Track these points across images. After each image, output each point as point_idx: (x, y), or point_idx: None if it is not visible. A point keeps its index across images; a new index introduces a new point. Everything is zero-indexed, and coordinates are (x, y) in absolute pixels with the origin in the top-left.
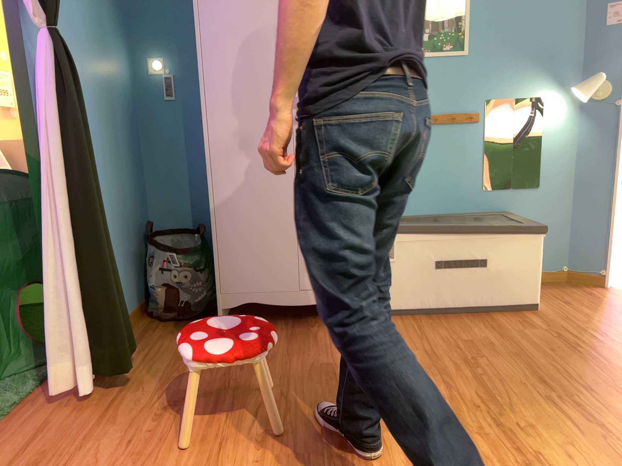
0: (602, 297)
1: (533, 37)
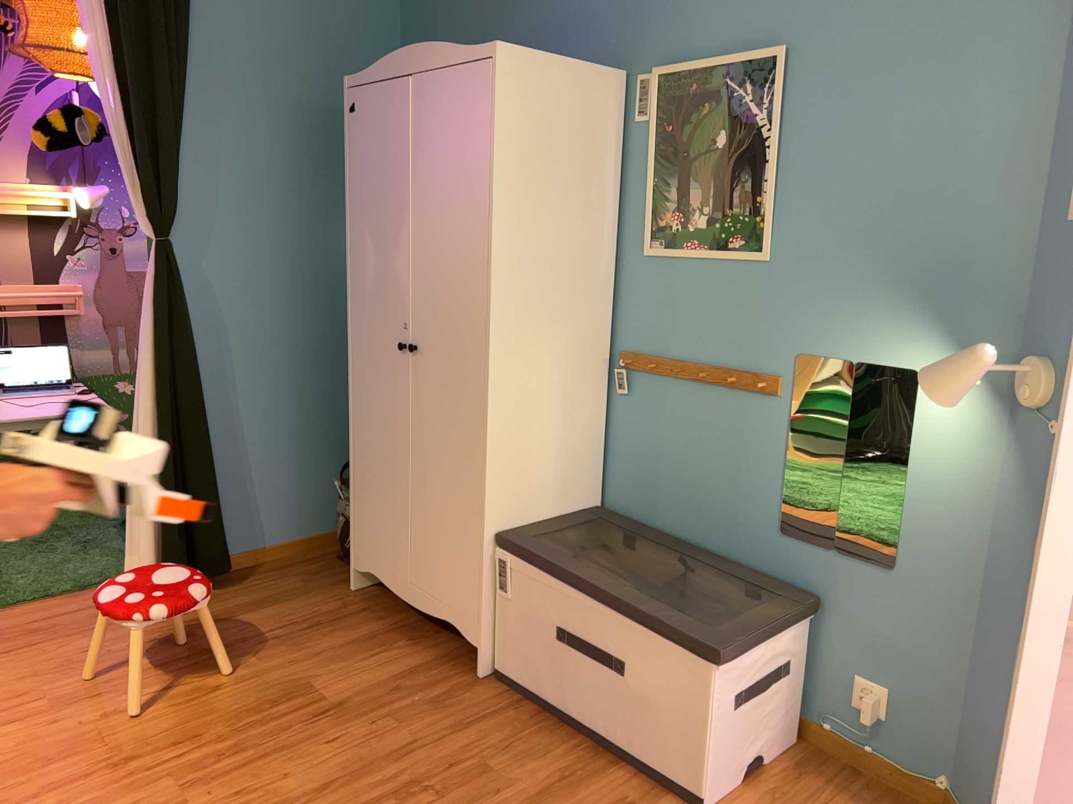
0: None
1: (904, 234)
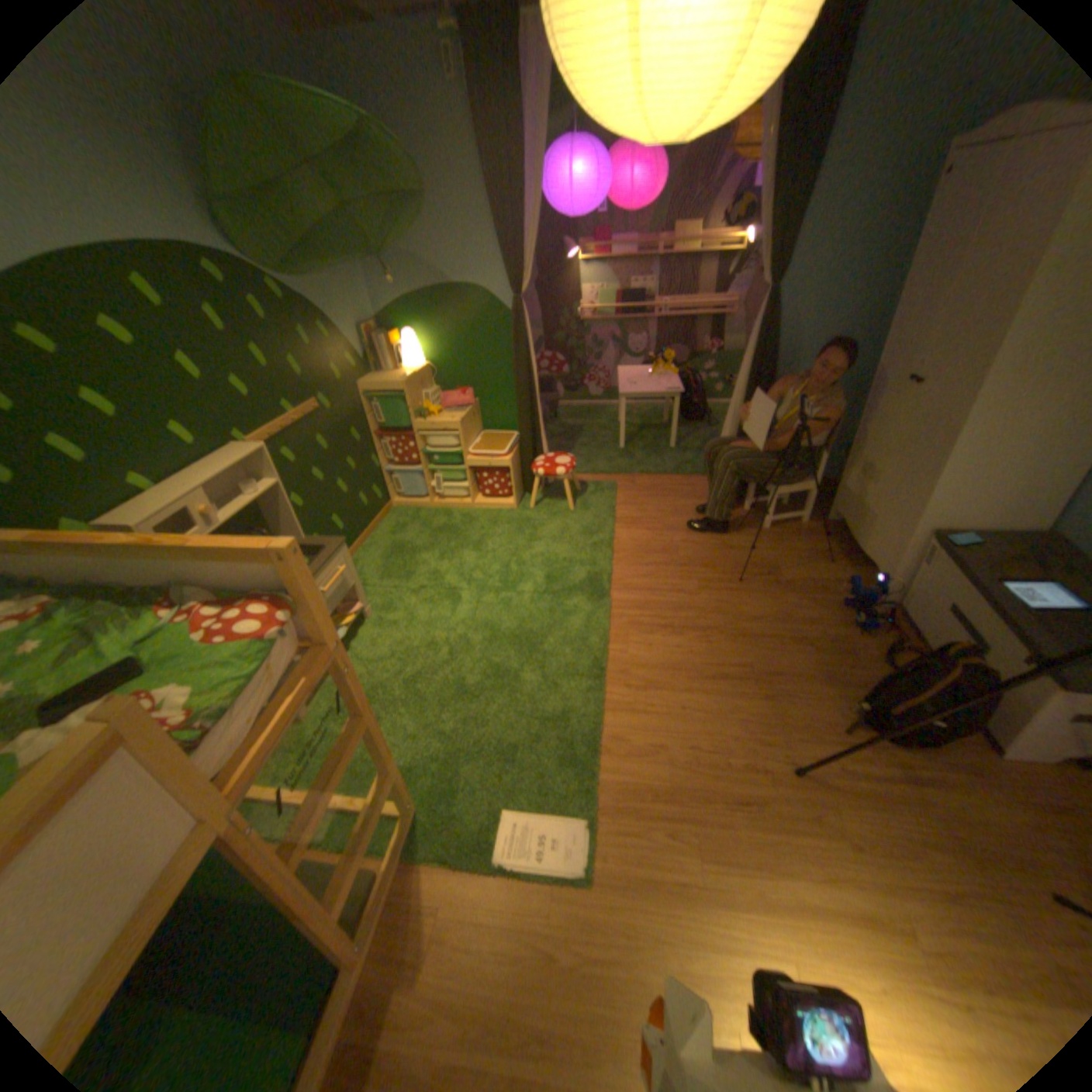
0: None
1: None
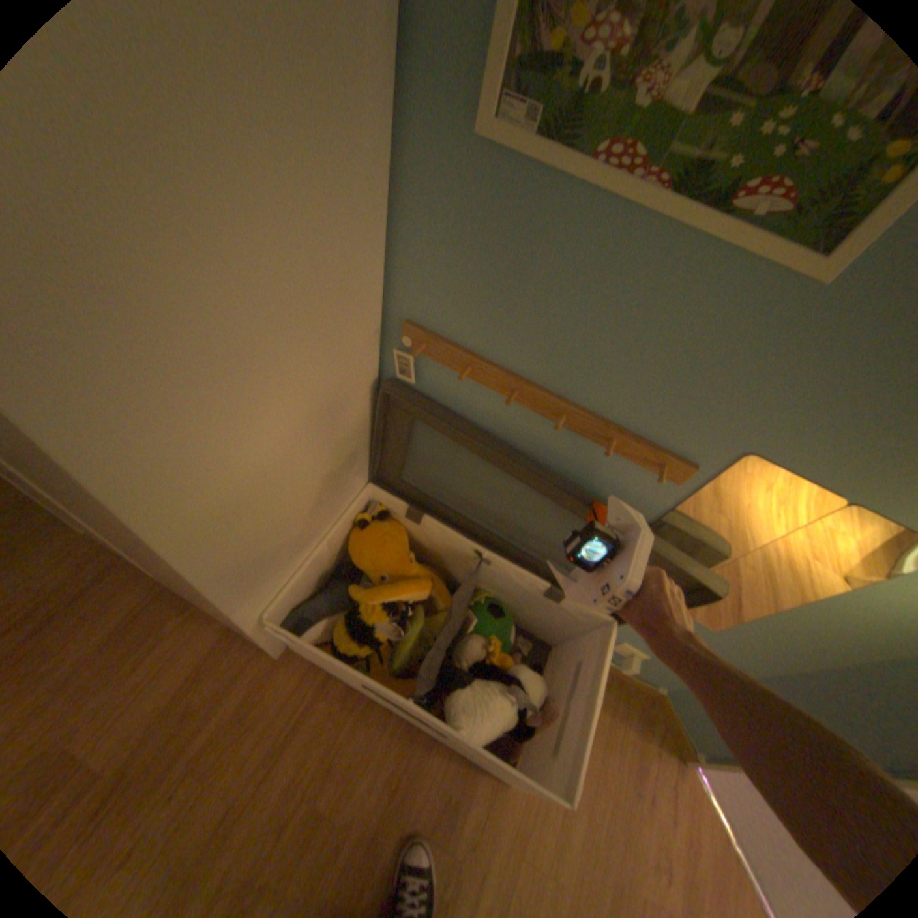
0: (652, 798)
1: None
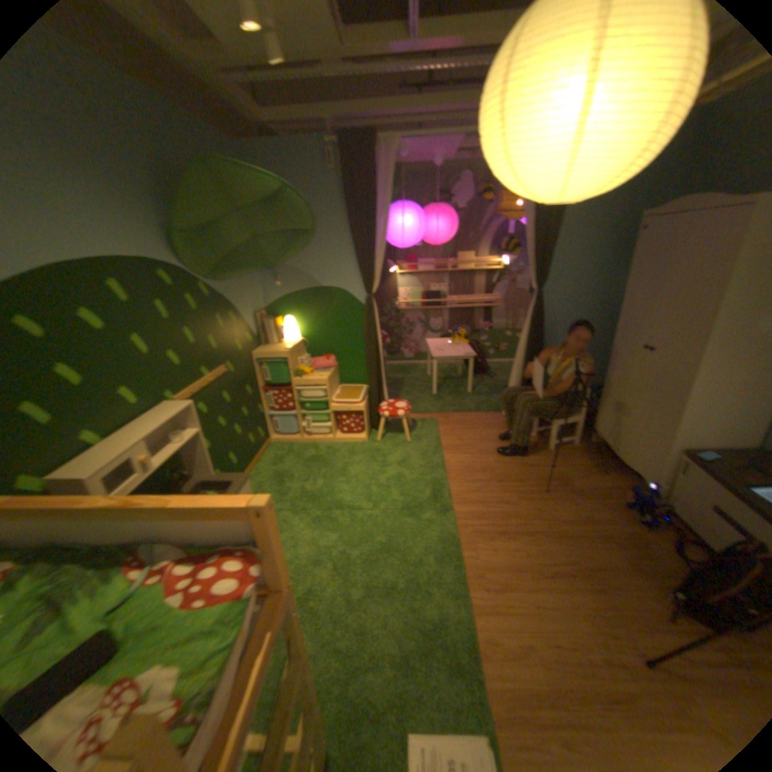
0: None
1: None
